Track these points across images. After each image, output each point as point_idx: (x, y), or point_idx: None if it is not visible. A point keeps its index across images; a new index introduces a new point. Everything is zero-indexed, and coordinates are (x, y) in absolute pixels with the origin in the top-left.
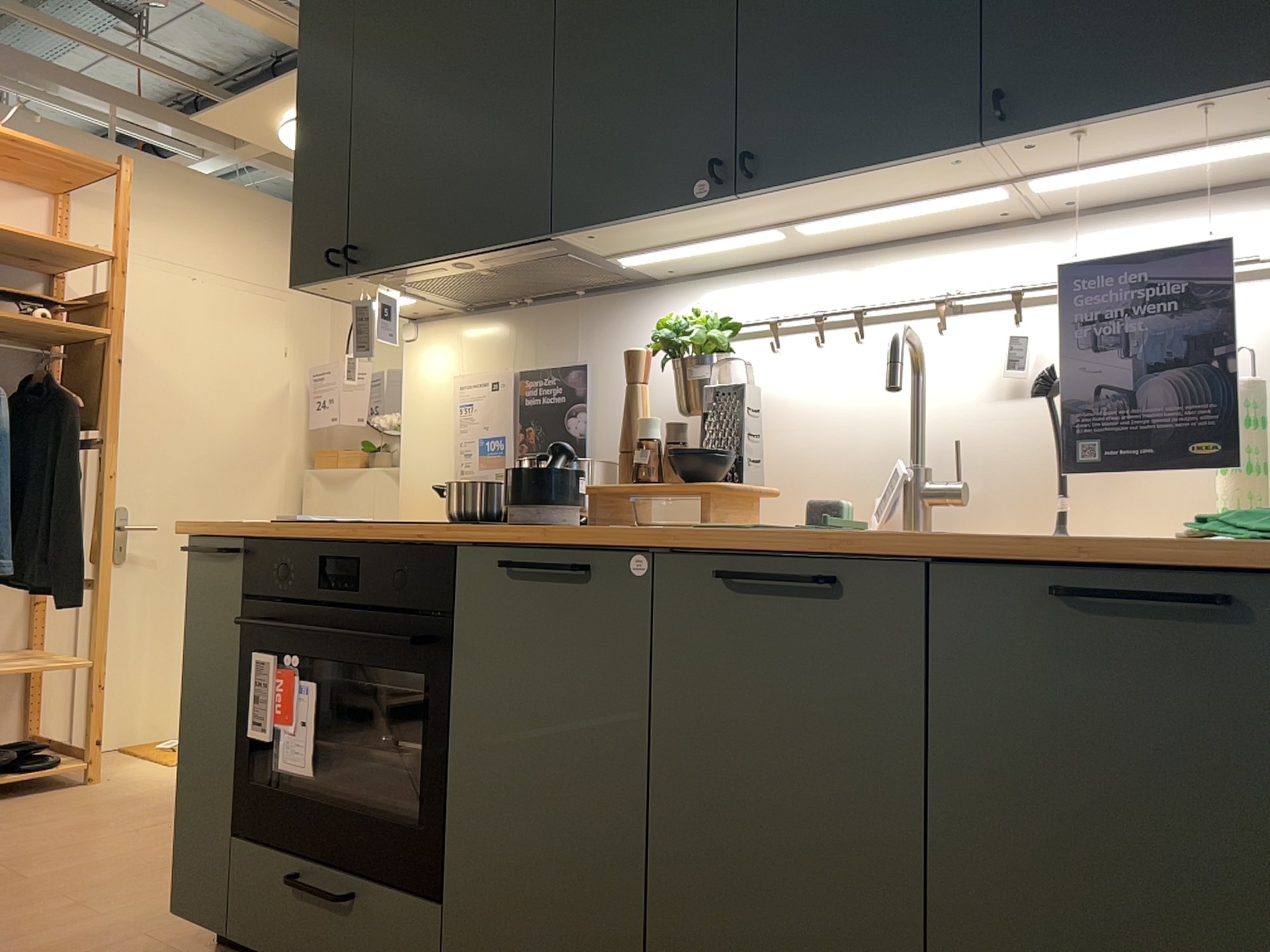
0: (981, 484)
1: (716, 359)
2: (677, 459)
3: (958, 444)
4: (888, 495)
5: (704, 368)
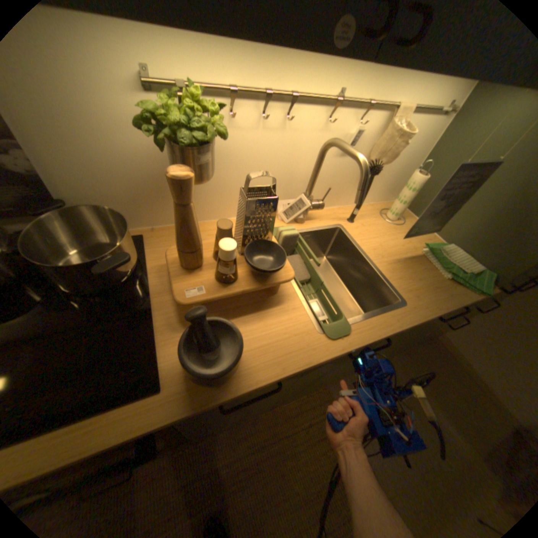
0: (318, 192)
1: (210, 142)
2: (247, 261)
3: (330, 189)
4: (292, 208)
5: (208, 155)
